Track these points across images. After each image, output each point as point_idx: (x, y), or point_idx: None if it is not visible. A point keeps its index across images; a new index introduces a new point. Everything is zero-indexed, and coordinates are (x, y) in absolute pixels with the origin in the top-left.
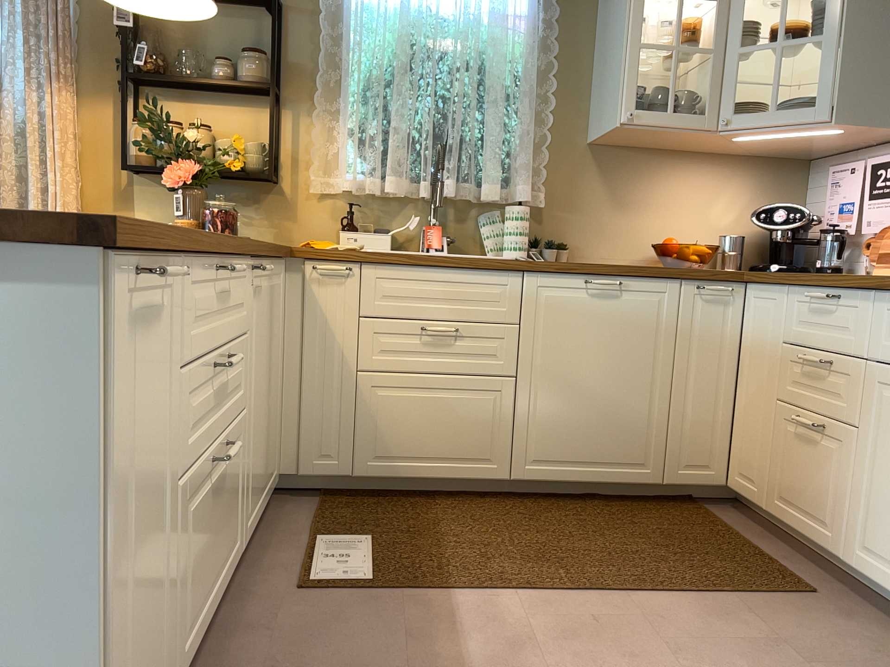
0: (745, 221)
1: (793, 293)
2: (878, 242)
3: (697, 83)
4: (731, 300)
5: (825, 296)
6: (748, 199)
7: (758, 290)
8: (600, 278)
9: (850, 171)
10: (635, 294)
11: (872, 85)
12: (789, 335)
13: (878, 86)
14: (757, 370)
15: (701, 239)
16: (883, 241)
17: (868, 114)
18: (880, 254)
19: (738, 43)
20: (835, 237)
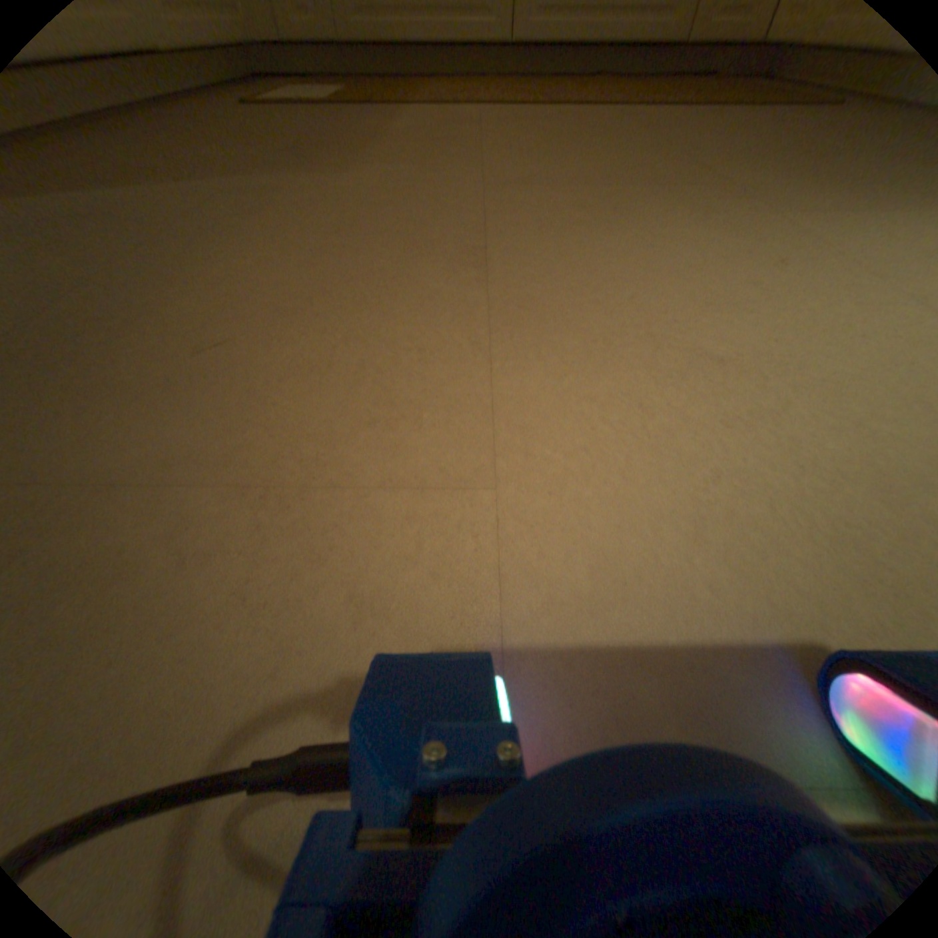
0: None
1: None
2: None
3: None
4: None
5: None
6: None
7: None
8: None
9: None
10: None
11: None
12: None
13: None
14: None
15: None
16: None
17: None
18: None
19: None
20: None
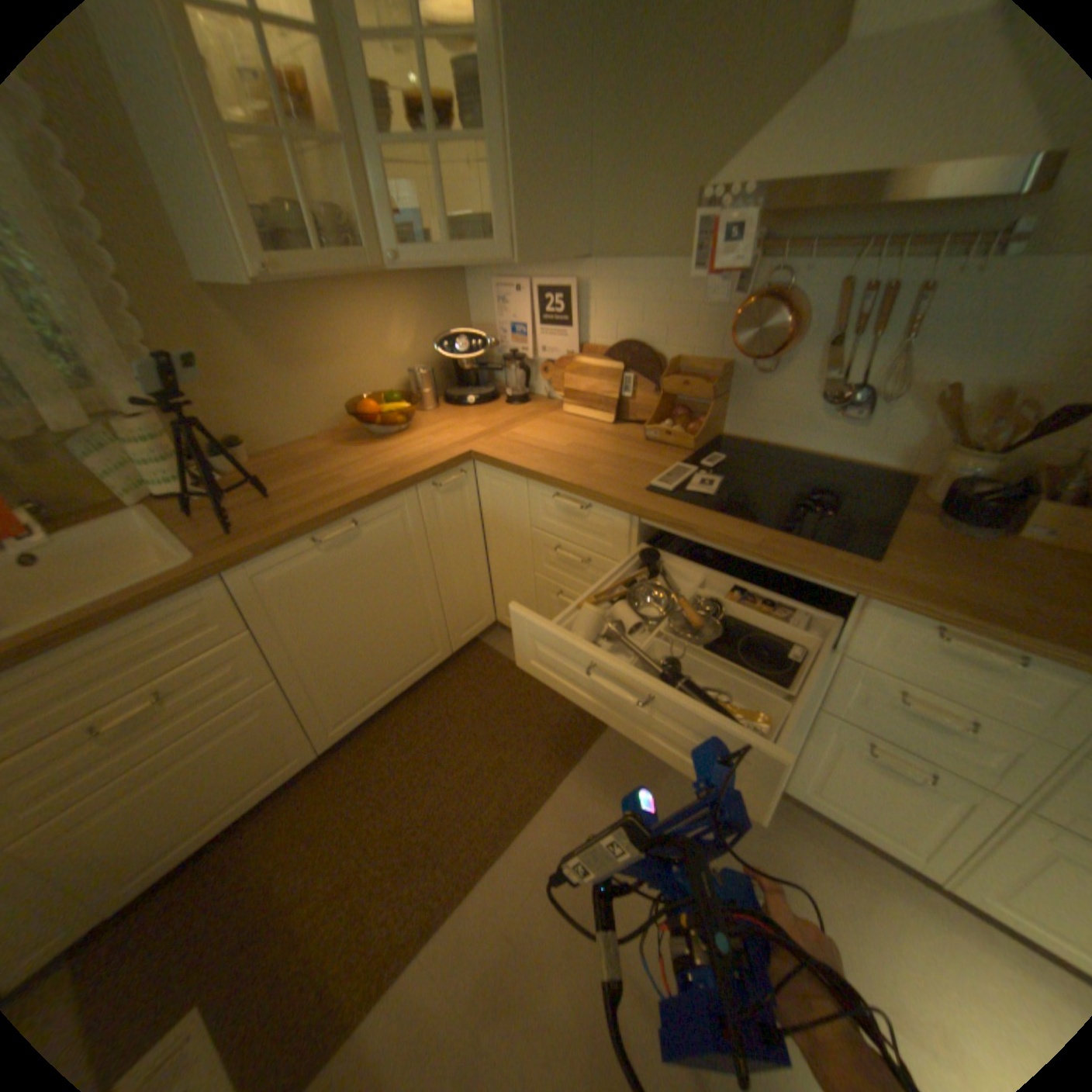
0: (422, 344)
1: (532, 485)
2: (556, 372)
3: (324, 181)
4: (463, 481)
5: (576, 506)
6: (417, 319)
7: (488, 470)
8: (328, 529)
9: (513, 289)
10: (373, 524)
11: (540, 209)
12: (535, 522)
13: (545, 209)
14: (505, 542)
15: (387, 378)
16: (560, 372)
17: (541, 246)
18: (562, 387)
19: (371, 127)
20: (518, 368)
